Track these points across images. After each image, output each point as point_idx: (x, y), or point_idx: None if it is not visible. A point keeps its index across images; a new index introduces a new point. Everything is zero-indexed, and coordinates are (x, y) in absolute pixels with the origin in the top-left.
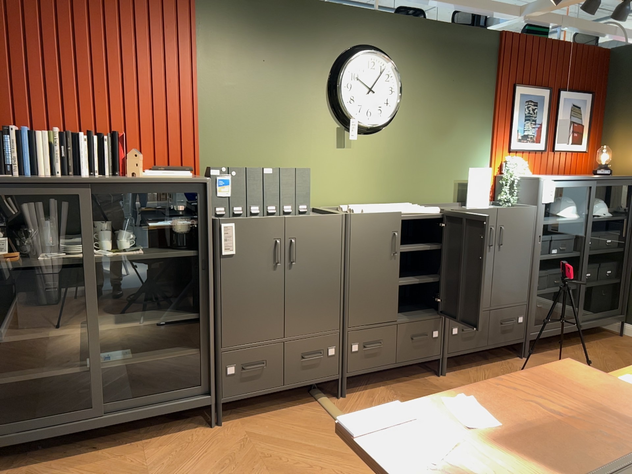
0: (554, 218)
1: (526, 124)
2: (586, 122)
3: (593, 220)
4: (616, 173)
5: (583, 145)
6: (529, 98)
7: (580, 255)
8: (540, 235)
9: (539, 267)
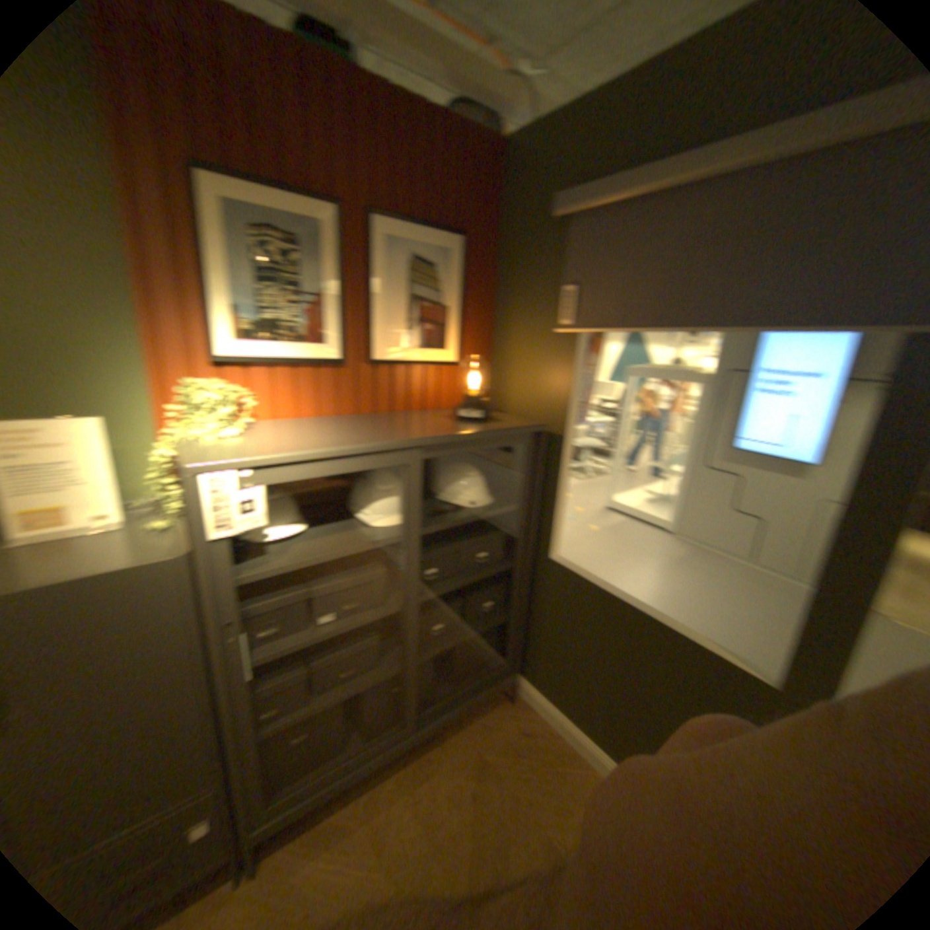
0: (346, 524)
1: (260, 287)
2: (451, 296)
3: (428, 528)
4: (511, 406)
5: (449, 346)
6: (254, 213)
7: (398, 609)
8: (225, 620)
9: (243, 694)
